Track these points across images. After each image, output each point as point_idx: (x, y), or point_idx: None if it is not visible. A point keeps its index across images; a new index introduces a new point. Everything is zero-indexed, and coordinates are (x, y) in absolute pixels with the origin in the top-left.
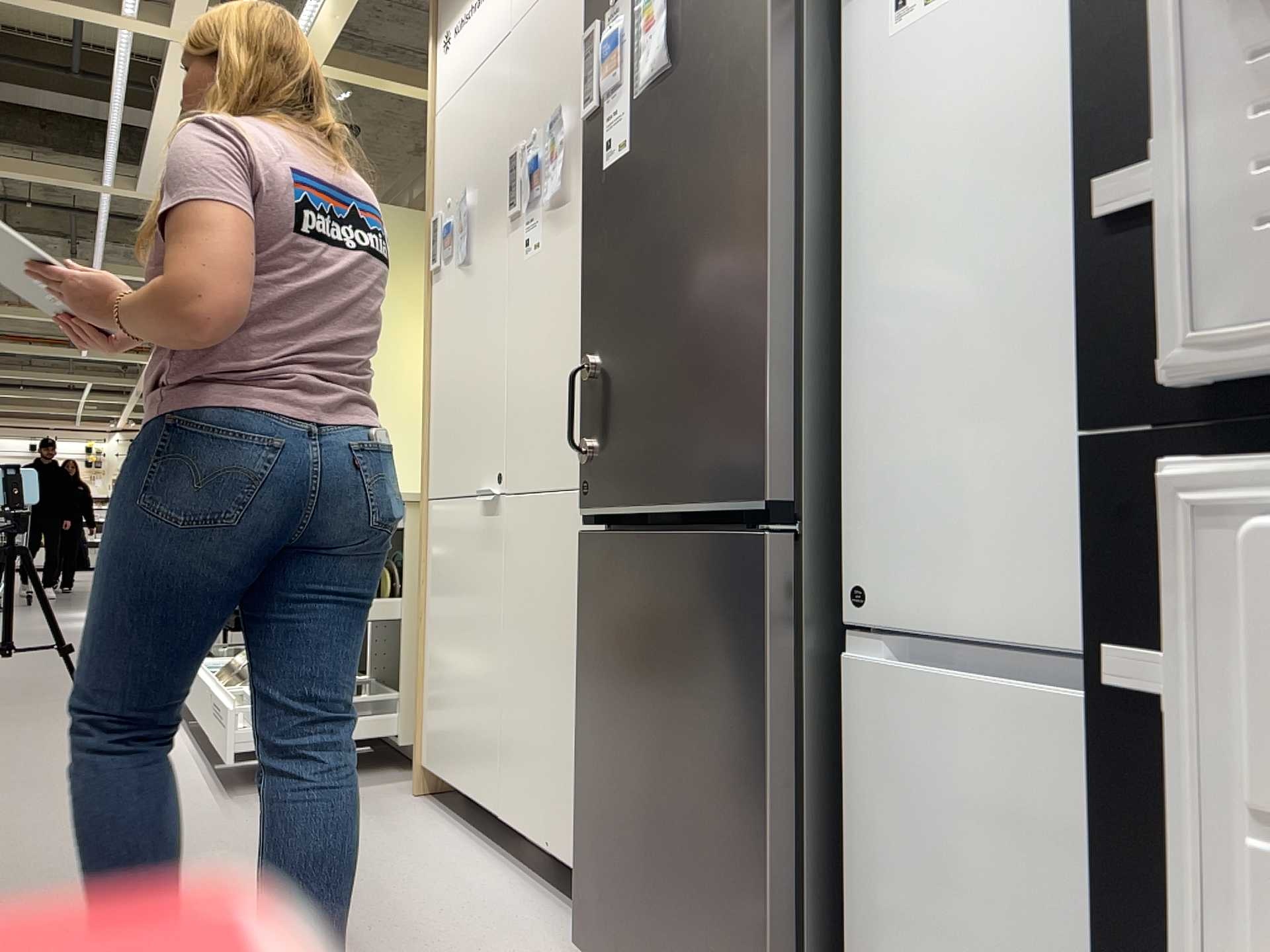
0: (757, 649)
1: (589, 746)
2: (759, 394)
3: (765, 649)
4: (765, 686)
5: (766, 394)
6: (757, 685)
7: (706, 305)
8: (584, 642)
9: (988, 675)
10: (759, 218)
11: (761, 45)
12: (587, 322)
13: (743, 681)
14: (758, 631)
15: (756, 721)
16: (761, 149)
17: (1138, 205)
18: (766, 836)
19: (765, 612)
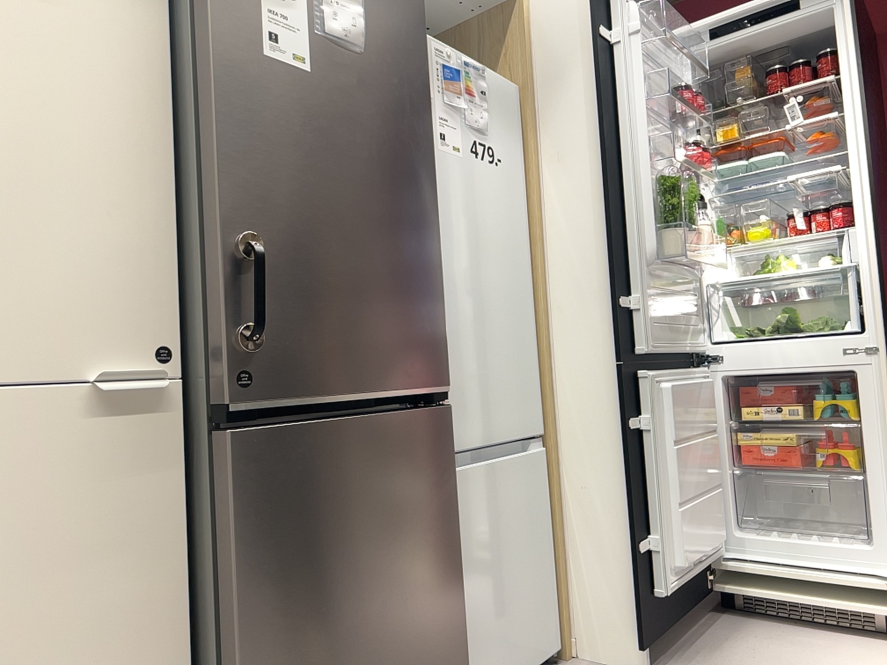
0: (447, 475)
1: (267, 661)
2: (438, 319)
3: (451, 473)
4: (452, 495)
5: (442, 320)
6: (448, 497)
7: (400, 249)
8: (247, 552)
9: (476, 459)
10: (432, 213)
11: (427, 109)
12: (231, 195)
13: (441, 498)
14: (446, 464)
15: (450, 519)
16: (430, 171)
17: (624, 303)
18: (458, 585)
19: (450, 450)
